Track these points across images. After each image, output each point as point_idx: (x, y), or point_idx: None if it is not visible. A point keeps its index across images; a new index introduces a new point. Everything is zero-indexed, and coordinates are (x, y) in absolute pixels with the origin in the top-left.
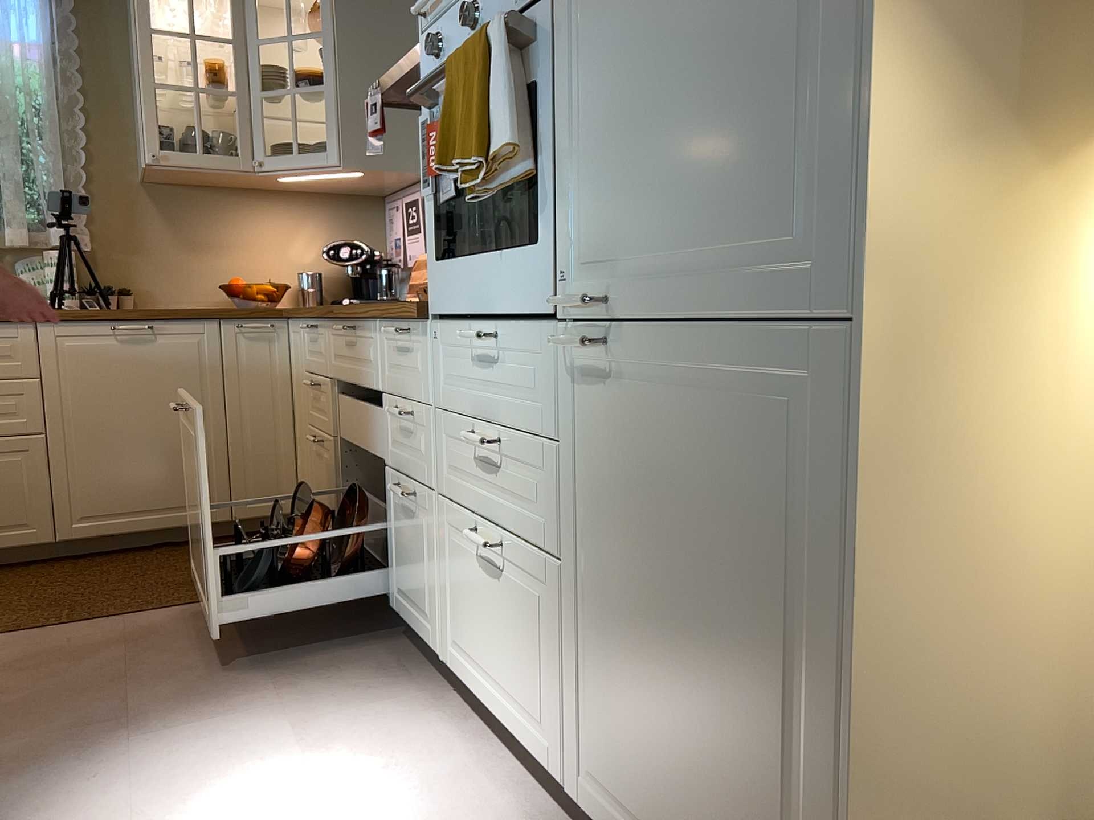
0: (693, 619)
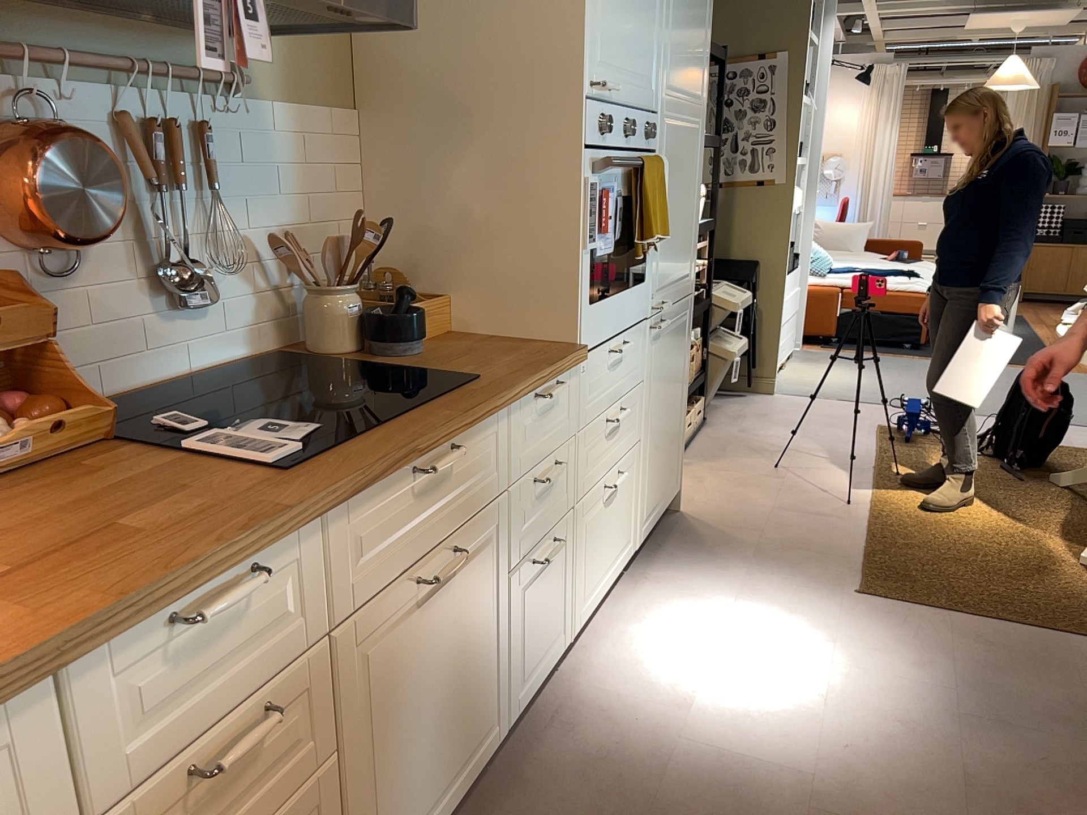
0: (670, 404)
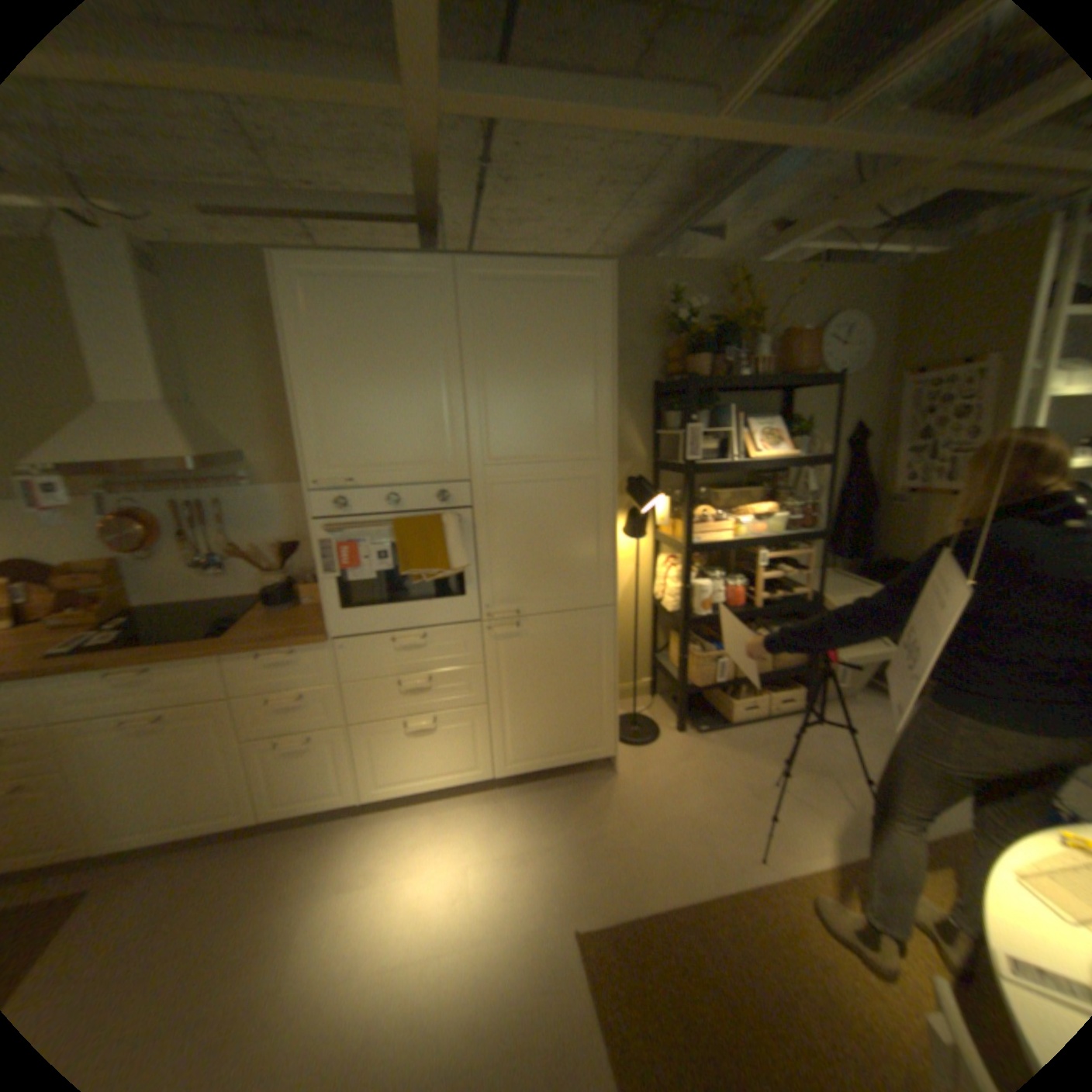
0: (559, 688)
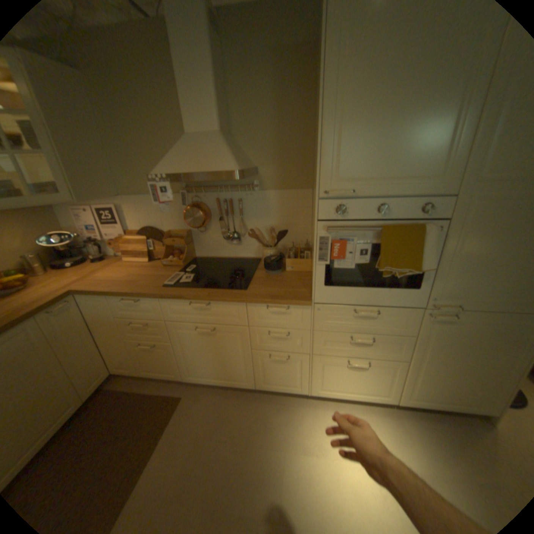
0: (473, 365)
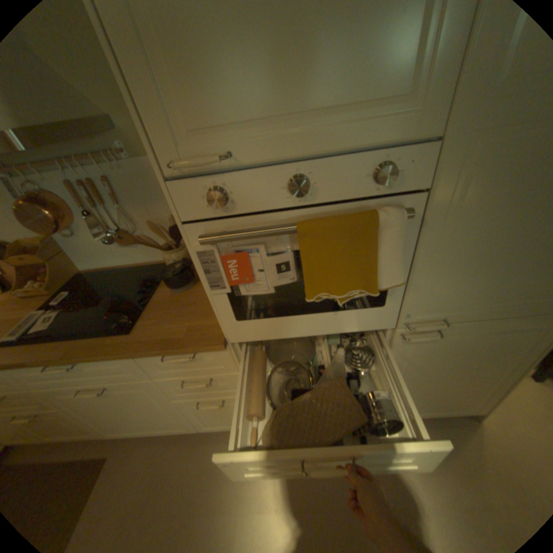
0: (459, 377)
